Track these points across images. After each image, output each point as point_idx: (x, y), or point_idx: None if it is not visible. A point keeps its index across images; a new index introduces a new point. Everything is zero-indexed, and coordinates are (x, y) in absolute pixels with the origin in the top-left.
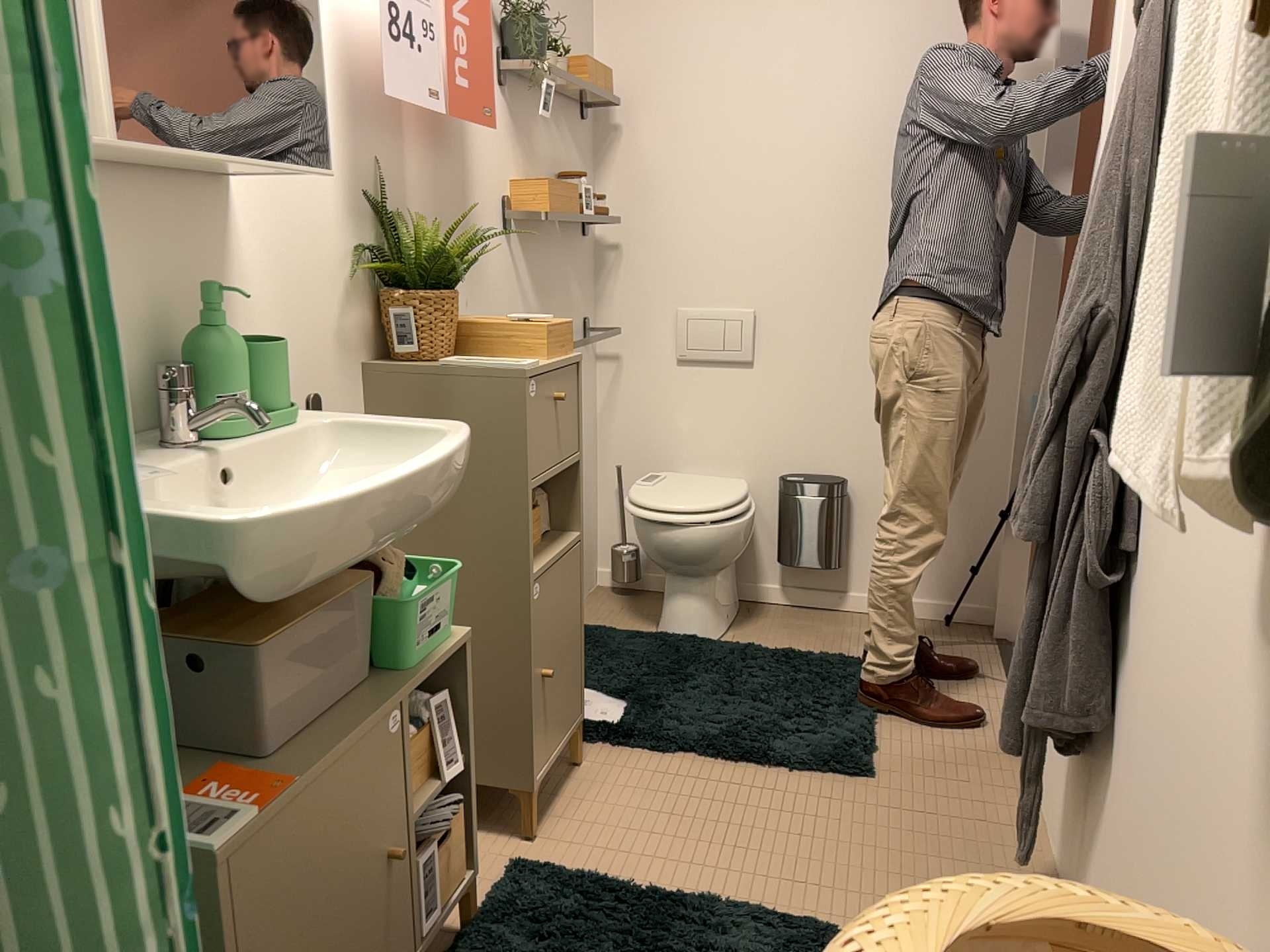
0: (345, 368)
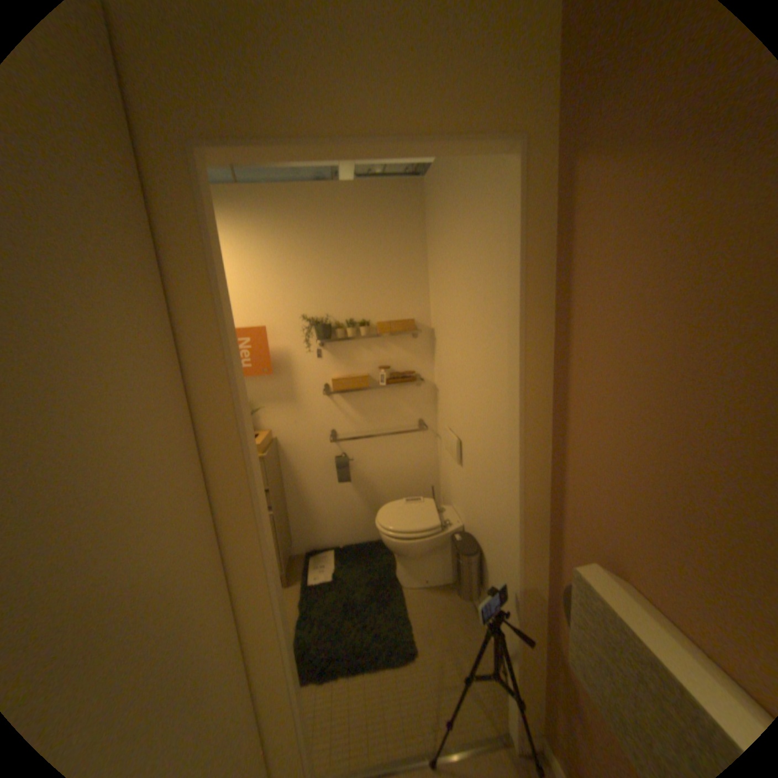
0: None
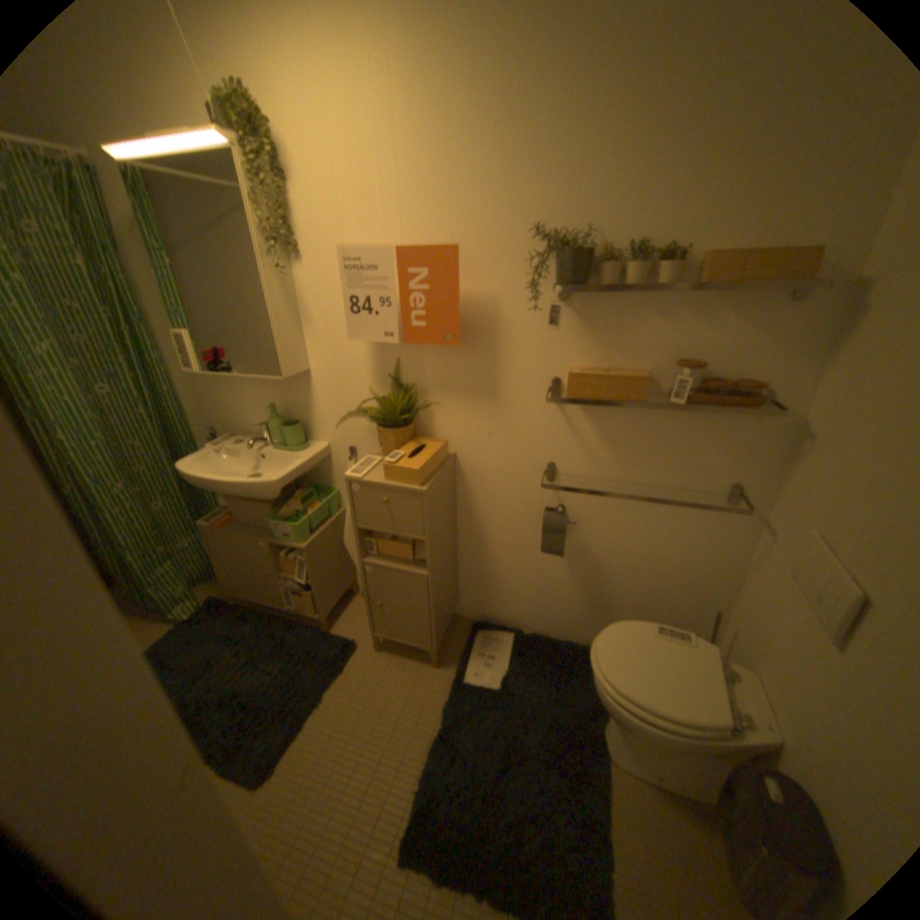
0: (366, 440)
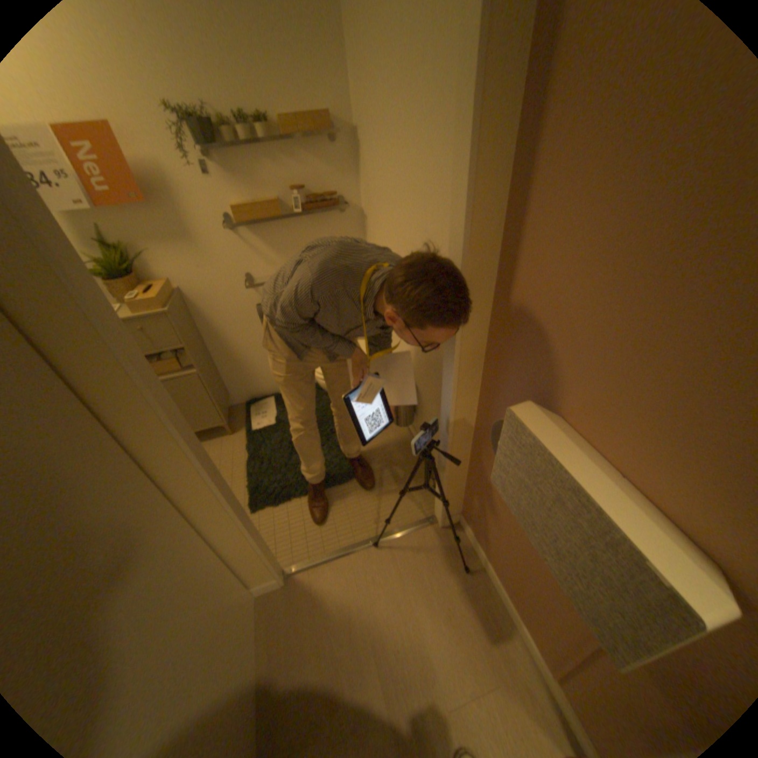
0: None
